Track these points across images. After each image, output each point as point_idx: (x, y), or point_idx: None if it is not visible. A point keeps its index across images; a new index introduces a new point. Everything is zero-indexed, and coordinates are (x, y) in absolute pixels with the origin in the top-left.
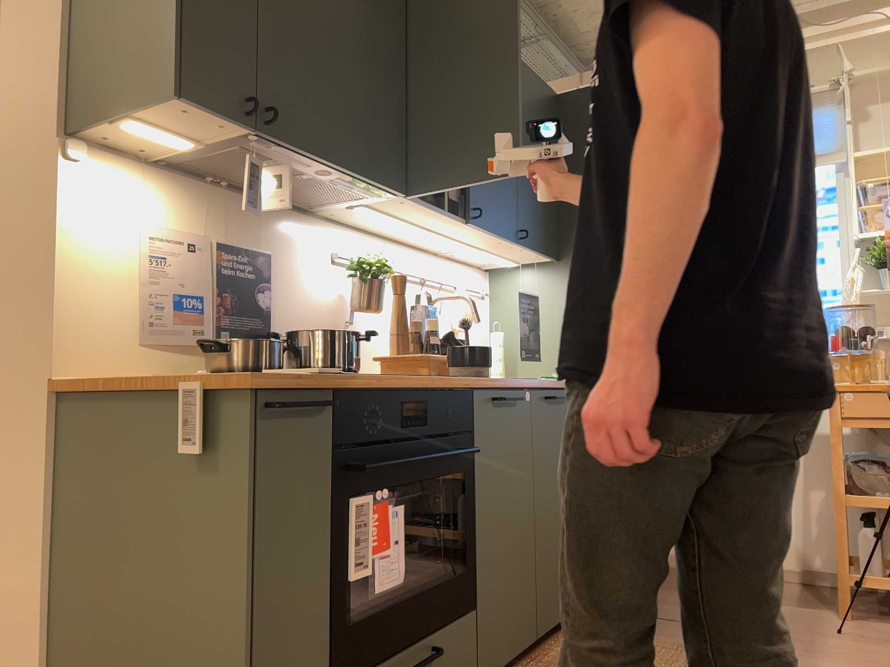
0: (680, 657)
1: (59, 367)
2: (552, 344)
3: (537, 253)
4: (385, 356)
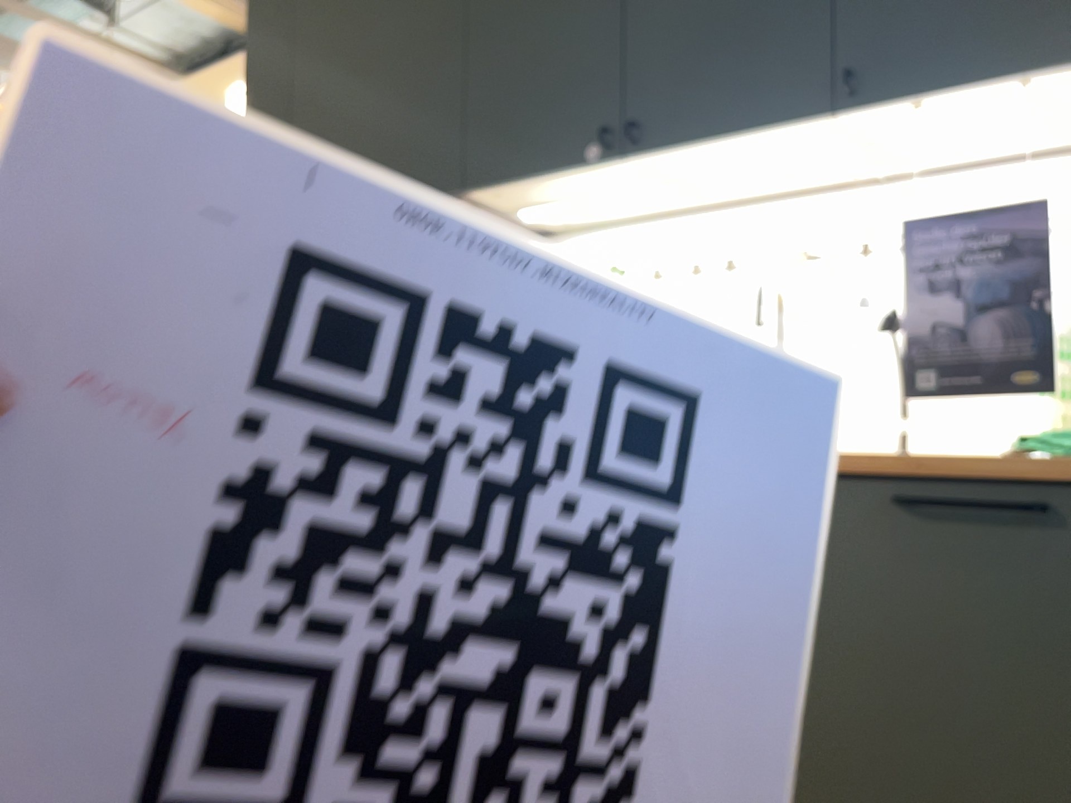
0: None
1: None
2: None
3: (1008, 85)
4: None
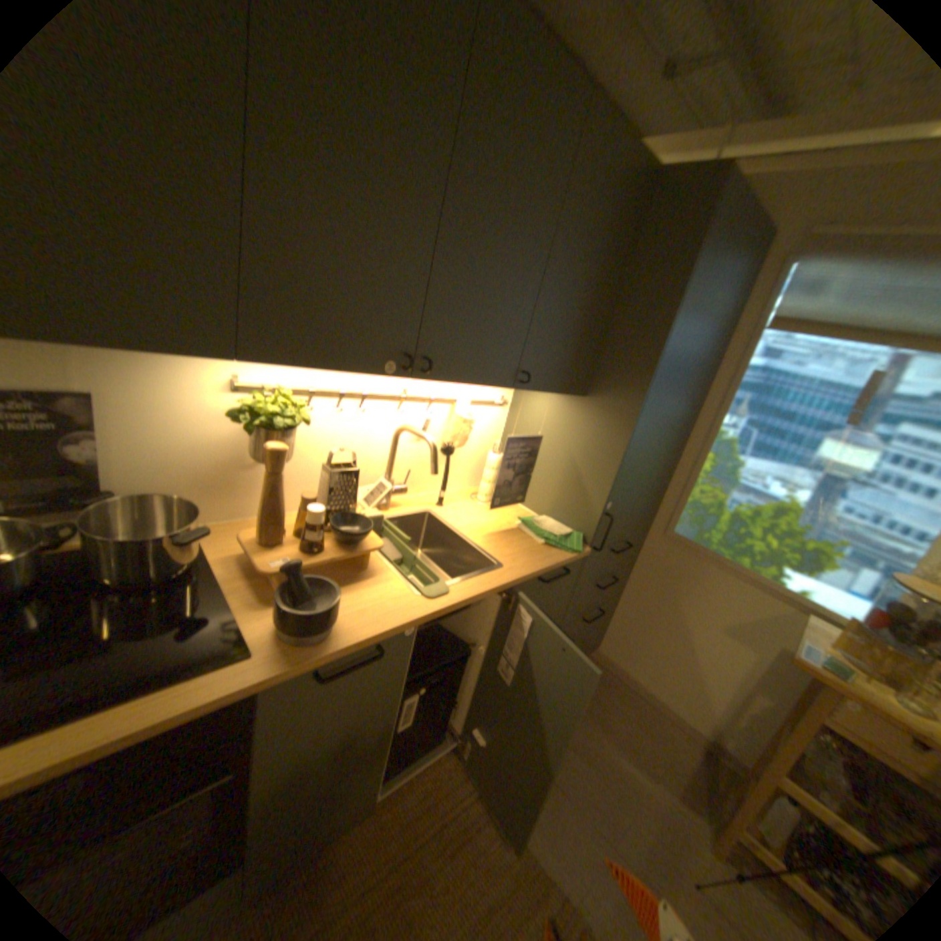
0: (508, 874)
1: None
2: (548, 480)
3: (551, 392)
4: (250, 538)
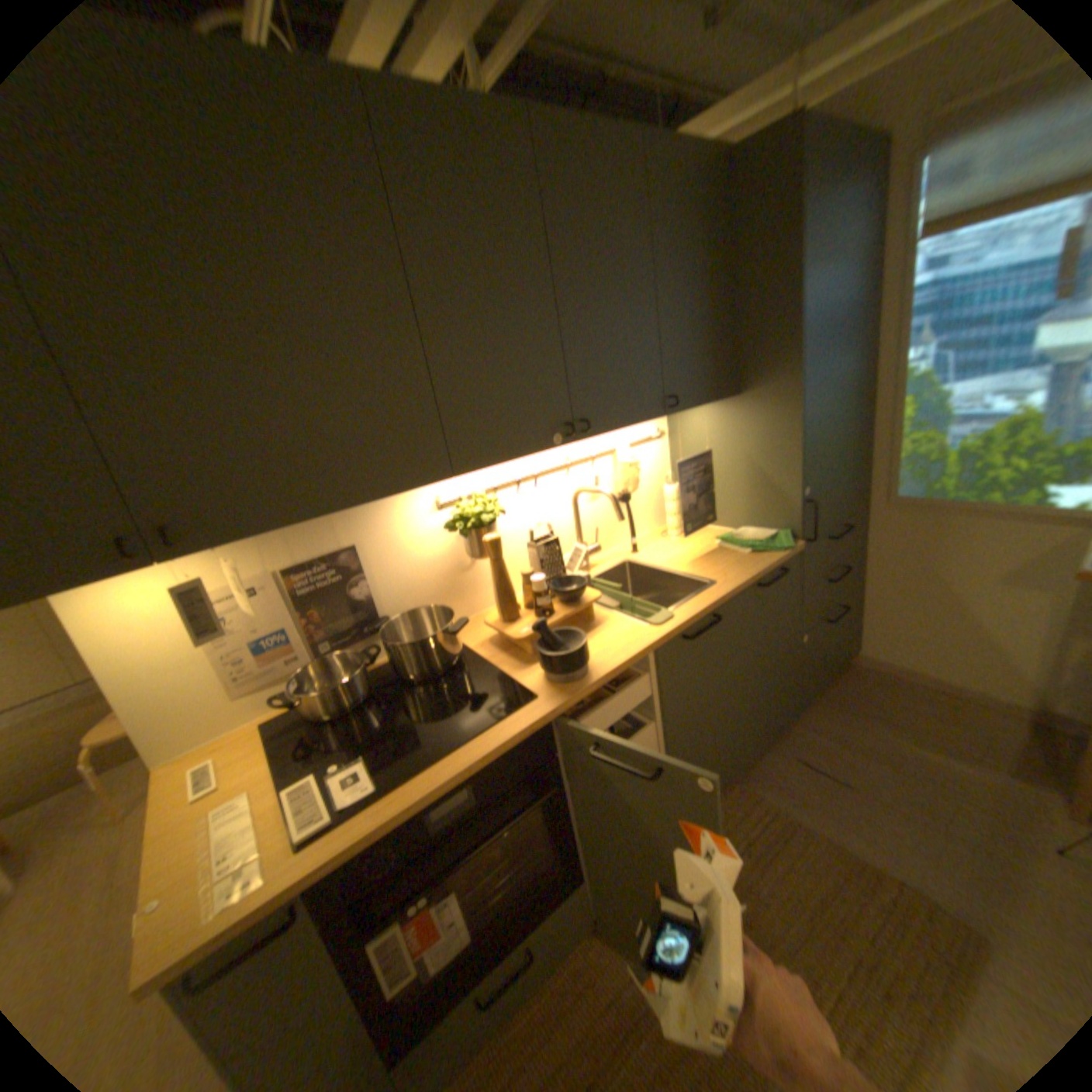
0: (830, 872)
1: (152, 760)
2: (732, 491)
3: (701, 405)
4: (493, 620)
